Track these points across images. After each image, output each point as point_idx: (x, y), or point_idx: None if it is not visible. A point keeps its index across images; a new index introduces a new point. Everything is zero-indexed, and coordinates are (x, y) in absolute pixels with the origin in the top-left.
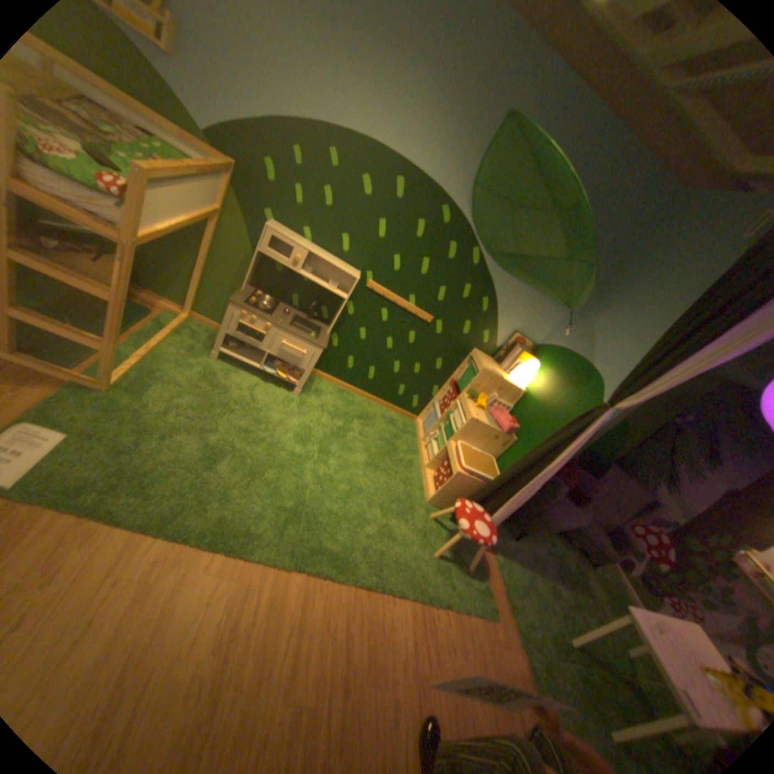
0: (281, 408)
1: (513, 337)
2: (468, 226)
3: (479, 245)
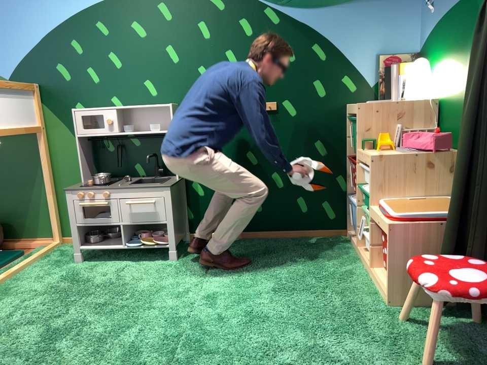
0: (155, 275)
1: (379, 61)
2: None
3: (267, 3)
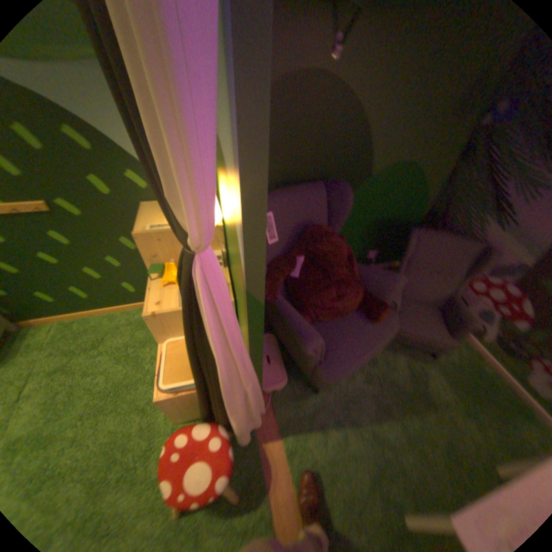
0: None
1: None
2: None
3: None
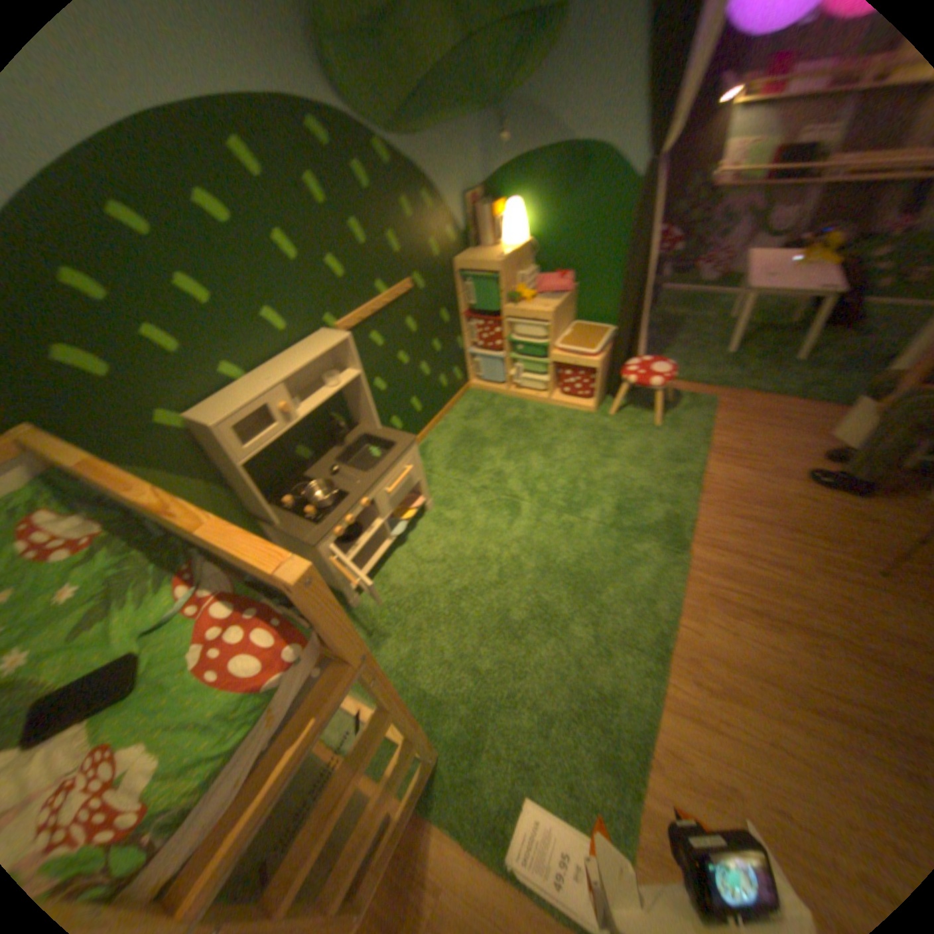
0: (451, 528)
1: (464, 202)
2: (343, 117)
3: (370, 131)
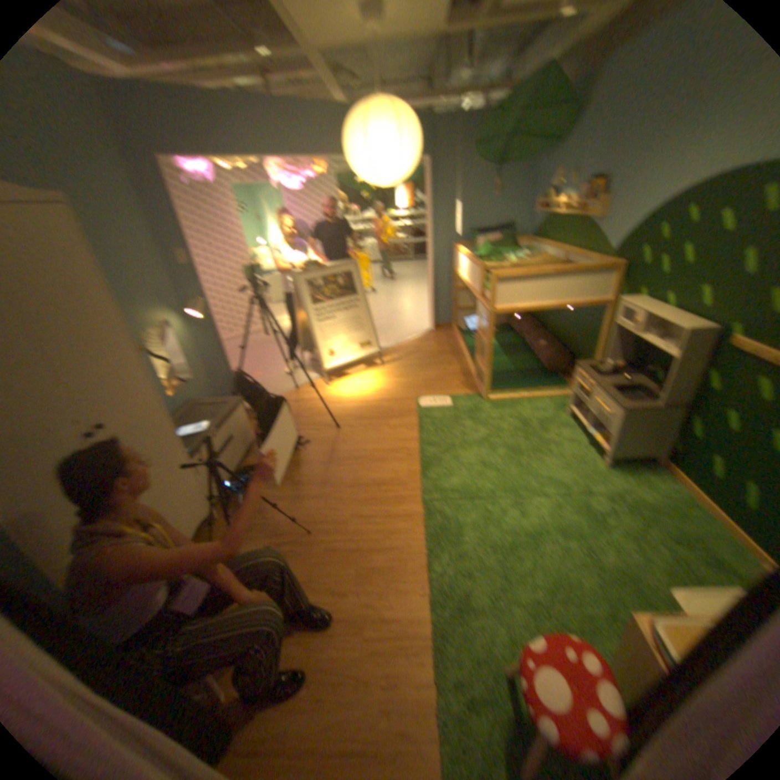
0: (573, 463)
1: None
2: None
3: None
